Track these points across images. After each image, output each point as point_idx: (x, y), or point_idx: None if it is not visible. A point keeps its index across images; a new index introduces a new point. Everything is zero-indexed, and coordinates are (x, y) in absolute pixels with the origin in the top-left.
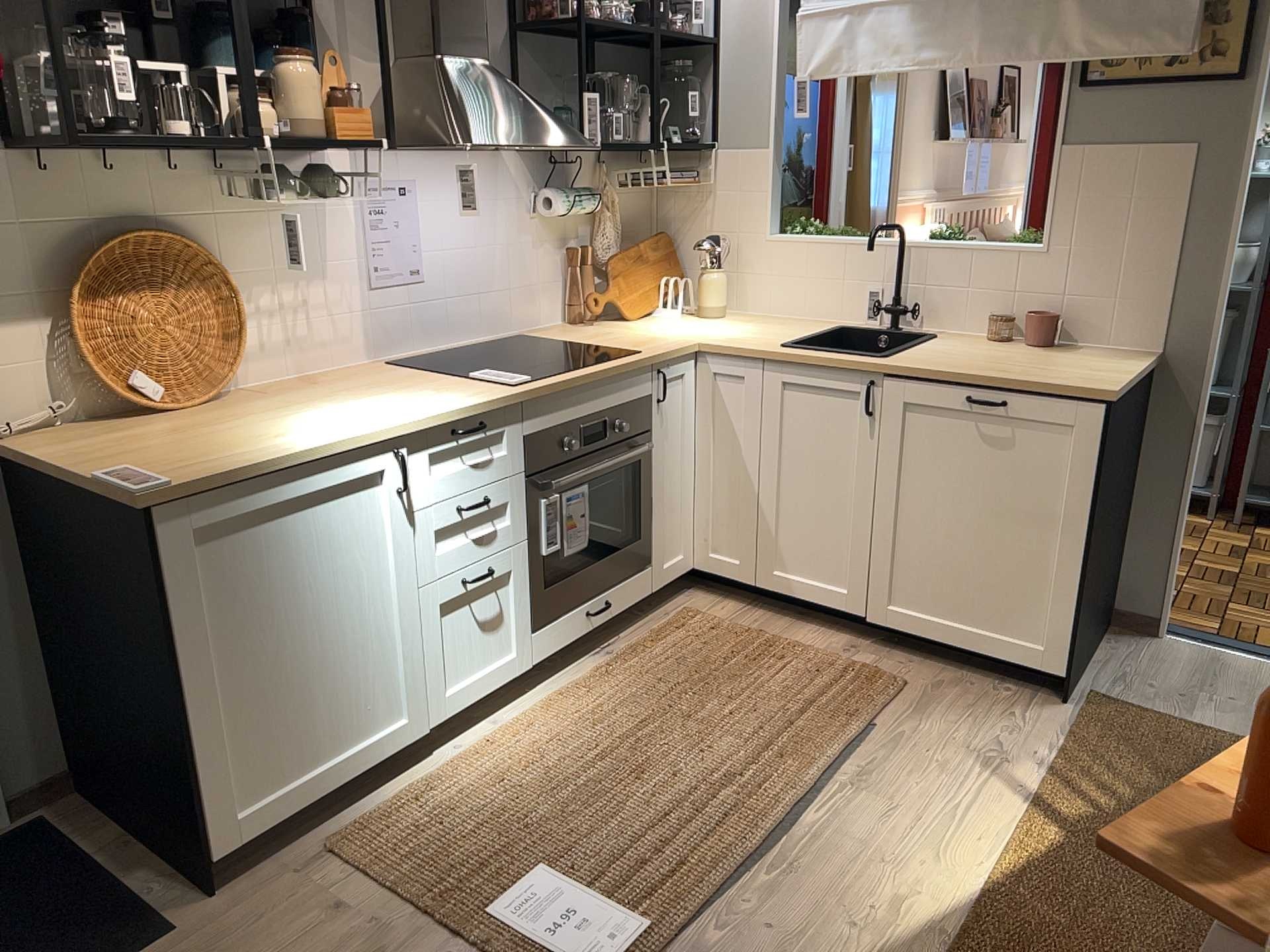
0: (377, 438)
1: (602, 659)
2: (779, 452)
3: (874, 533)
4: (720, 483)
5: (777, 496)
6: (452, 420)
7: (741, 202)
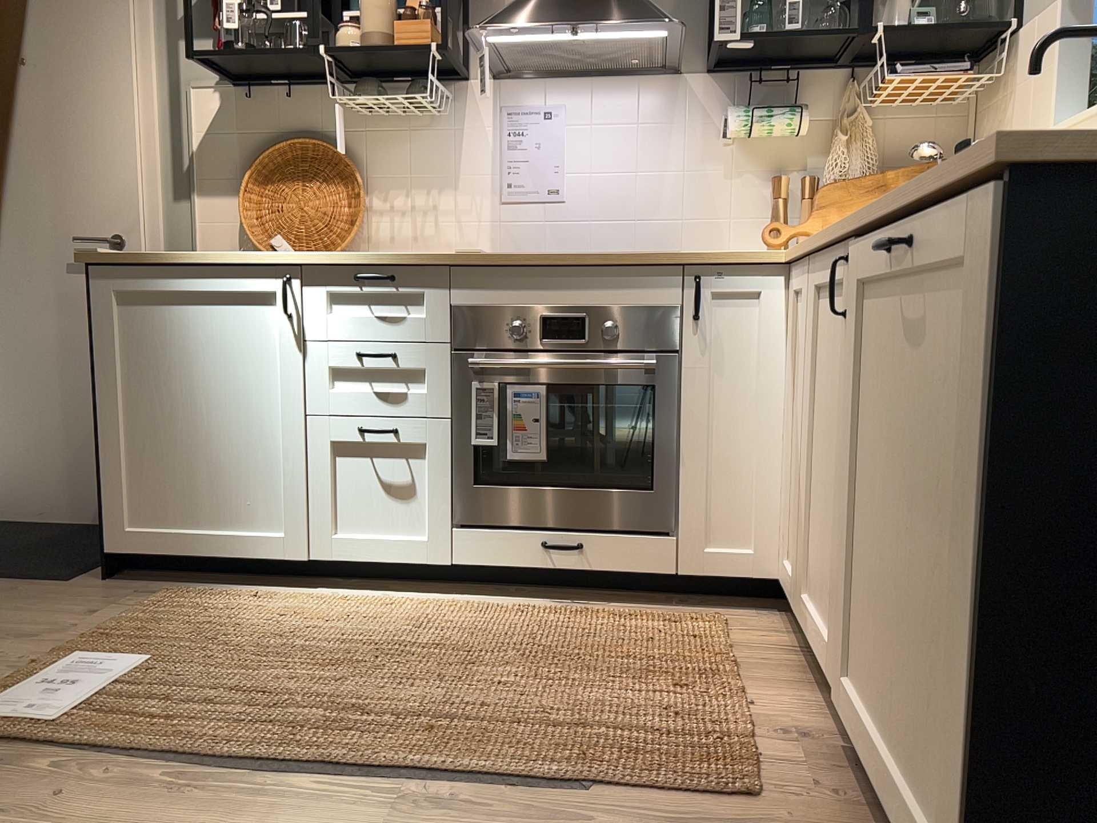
0: (265, 259)
1: (554, 607)
2: (814, 401)
3: (851, 537)
4: (795, 453)
5: (811, 470)
6: (351, 264)
7: (1029, 94)
